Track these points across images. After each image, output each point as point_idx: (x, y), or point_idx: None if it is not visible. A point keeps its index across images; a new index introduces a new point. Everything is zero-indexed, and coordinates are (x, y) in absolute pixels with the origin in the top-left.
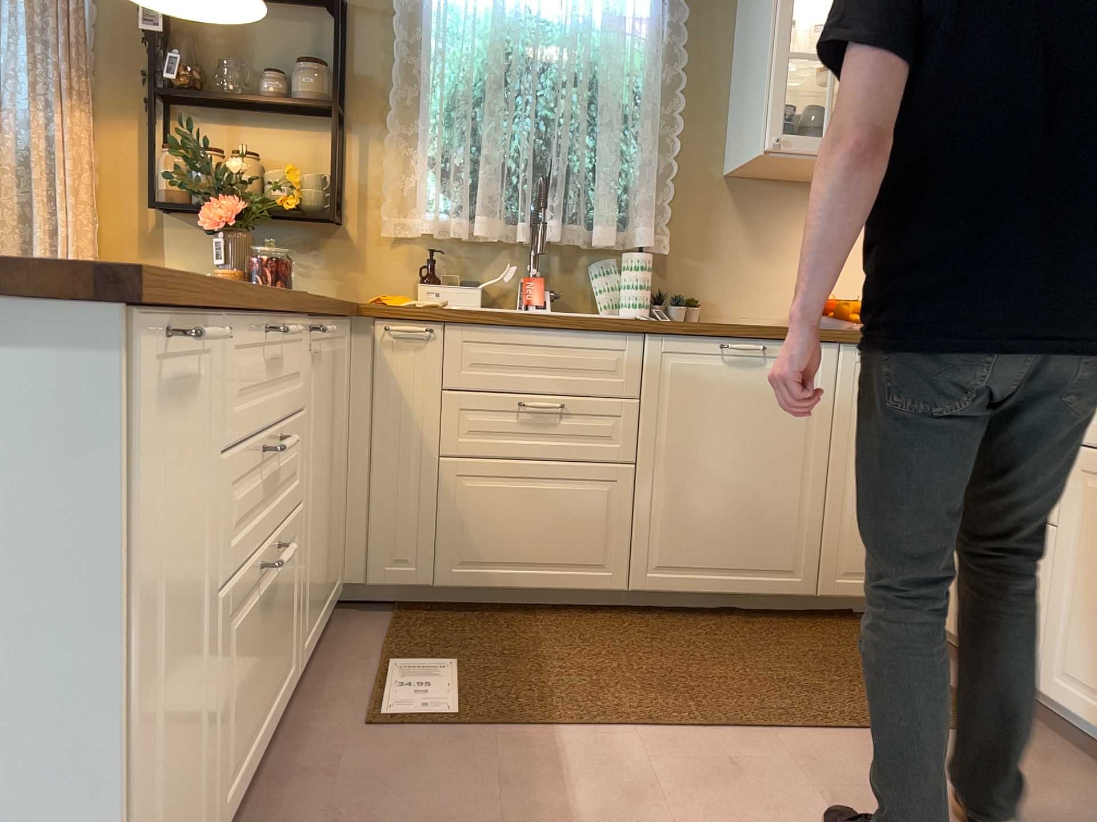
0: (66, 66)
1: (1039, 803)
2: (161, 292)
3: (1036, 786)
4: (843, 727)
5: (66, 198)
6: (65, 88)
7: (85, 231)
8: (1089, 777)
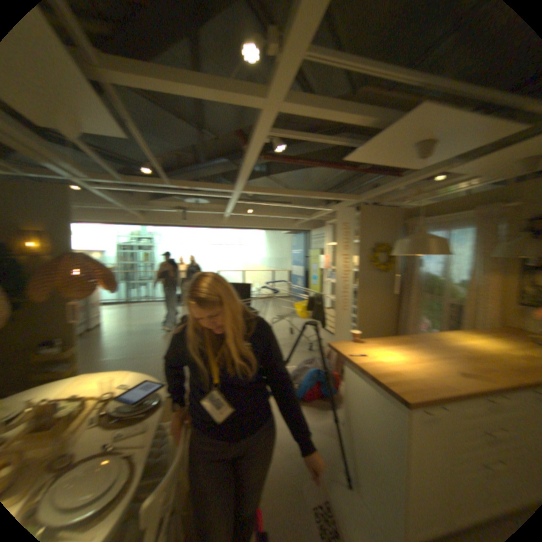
0: (491, 262)
1: None
2: (430, 403)
3: None
4: None
5: (488, 298)
6: (490, 268)
7: (494, 308)
8: None
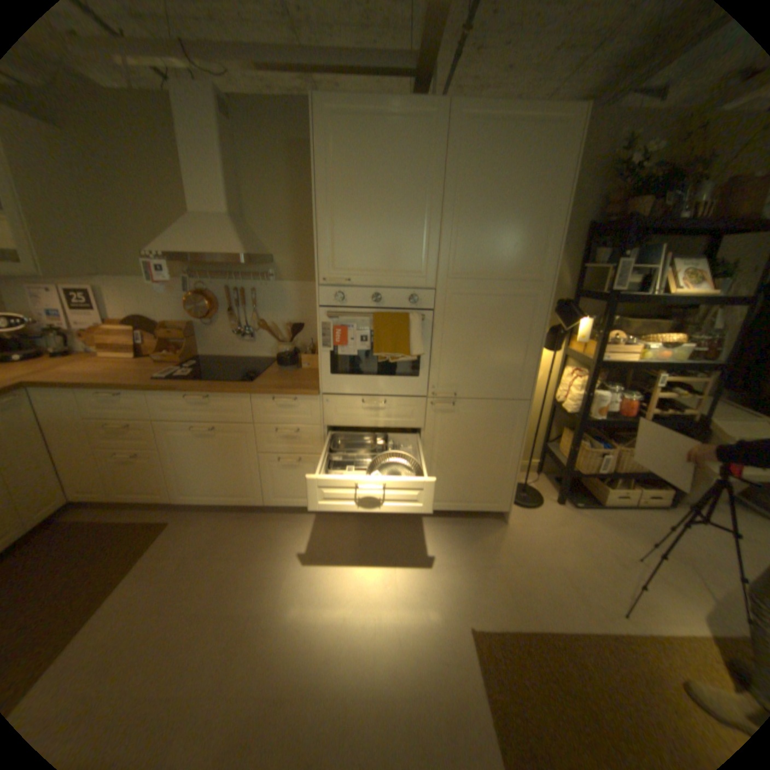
0: None
1: (202, 541)
2: None
3: (195, 536)
4: (119, 580)
5: None
6: None
7: None
8: (202, 519)
